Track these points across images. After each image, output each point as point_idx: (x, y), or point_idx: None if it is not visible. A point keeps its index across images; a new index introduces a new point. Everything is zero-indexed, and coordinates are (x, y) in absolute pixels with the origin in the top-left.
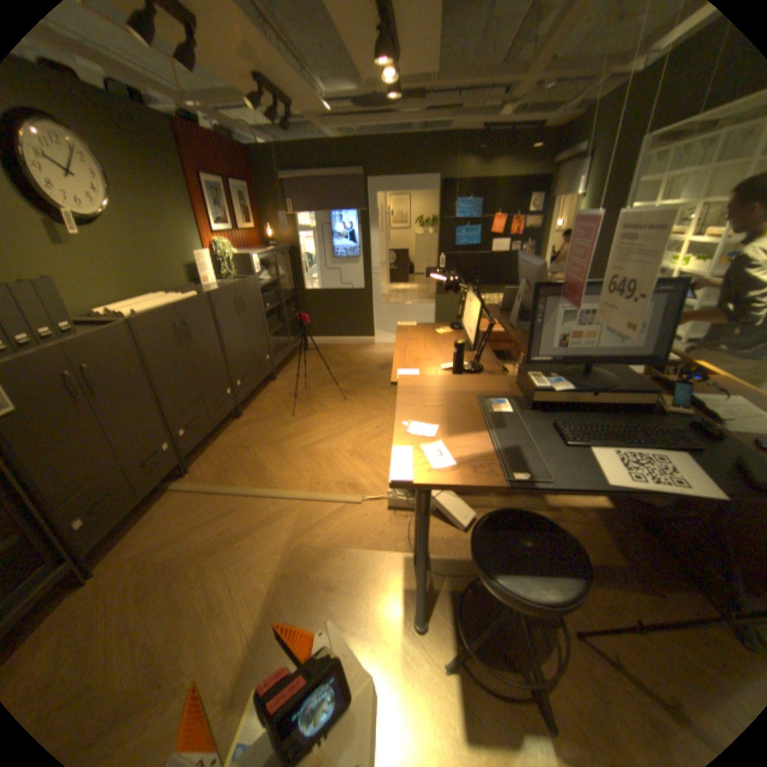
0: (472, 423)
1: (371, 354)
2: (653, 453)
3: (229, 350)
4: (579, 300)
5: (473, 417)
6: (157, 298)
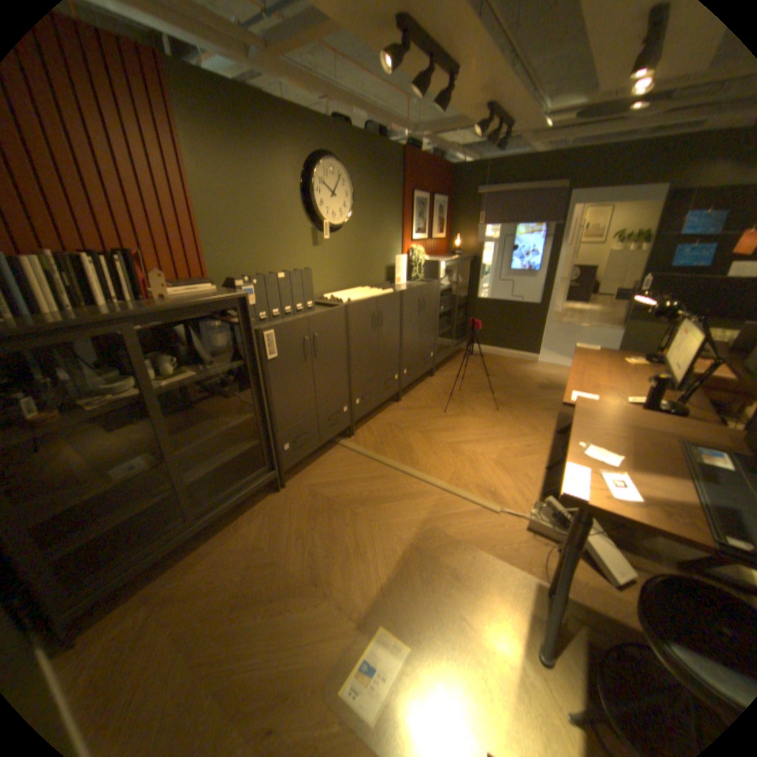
0: (670, 467)
1: (532, 372)
2: None
3: (404, 342)
4: None
5: (673, 461)
6: (364, 292)
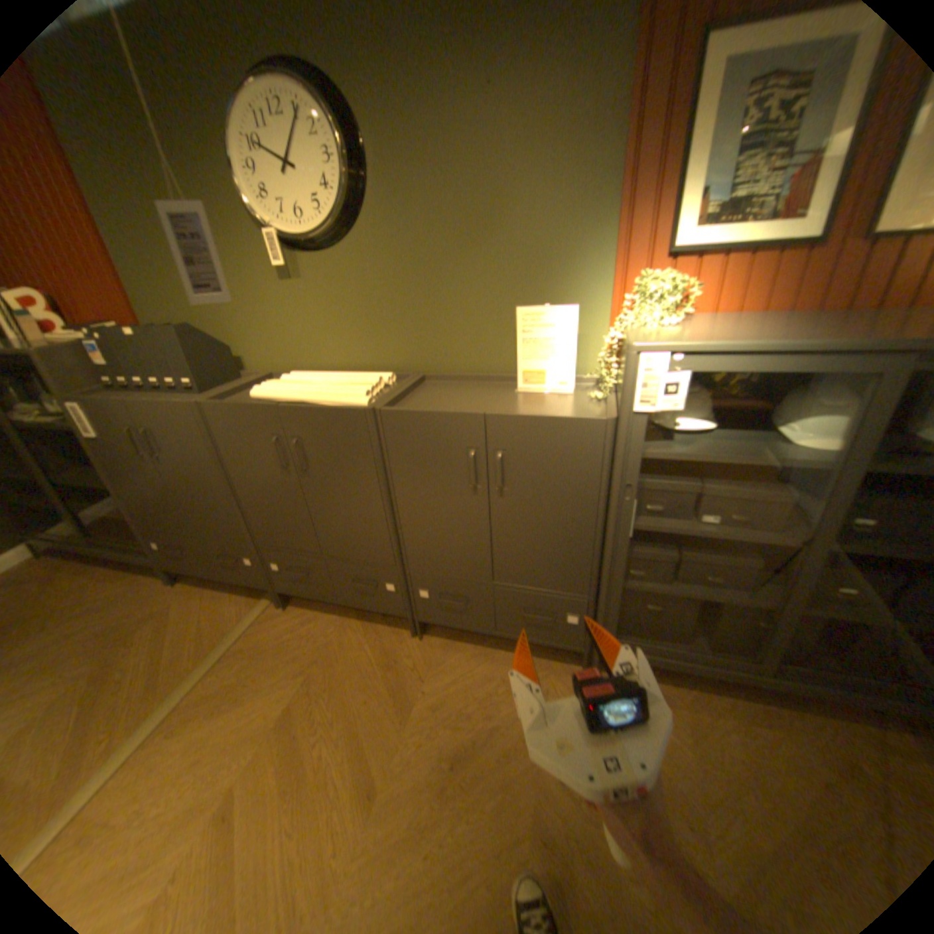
0: None
1: None
2: None
3: (410, 532)
4: None
5: None
6: (335, 385)
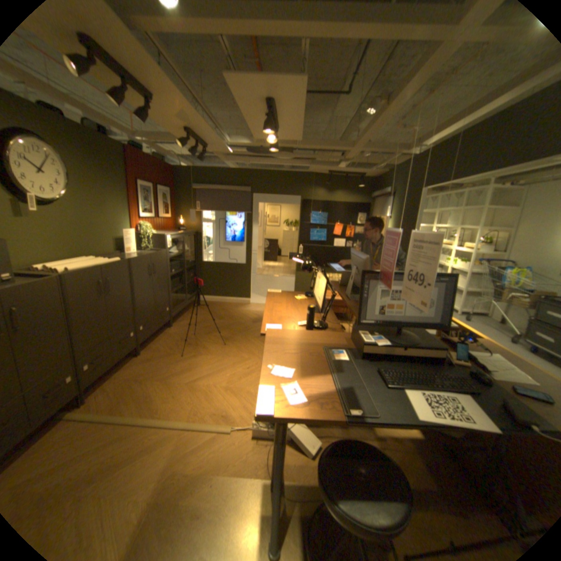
0: (319, 368)
1: (247, 310)
2: (447, 396)
3: (138, 301)
4: (391, 284)
5: (321, 363)
6: (88, 260)
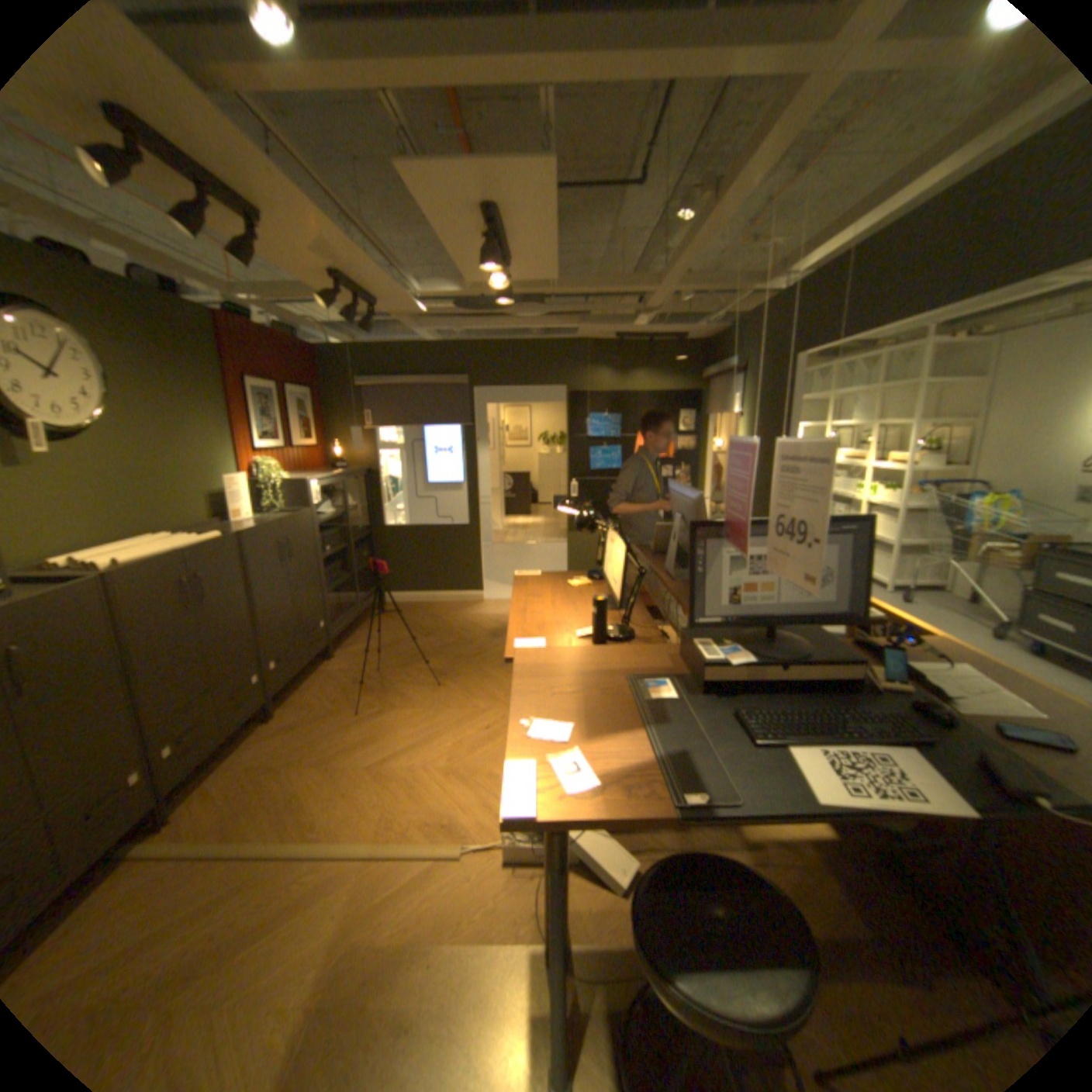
0: (622, 718)
1: (480, 615)
2: (872, 753)
3: (263, 614)
4: (748, 544)
5: (624, 708)
6: (158, 541)
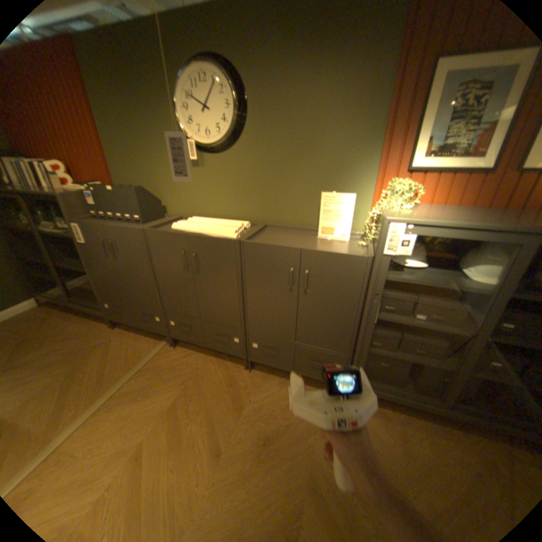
0: None
1: None
2: None
3: (251, 310)
4: None
5: None
6: (218, 225)
